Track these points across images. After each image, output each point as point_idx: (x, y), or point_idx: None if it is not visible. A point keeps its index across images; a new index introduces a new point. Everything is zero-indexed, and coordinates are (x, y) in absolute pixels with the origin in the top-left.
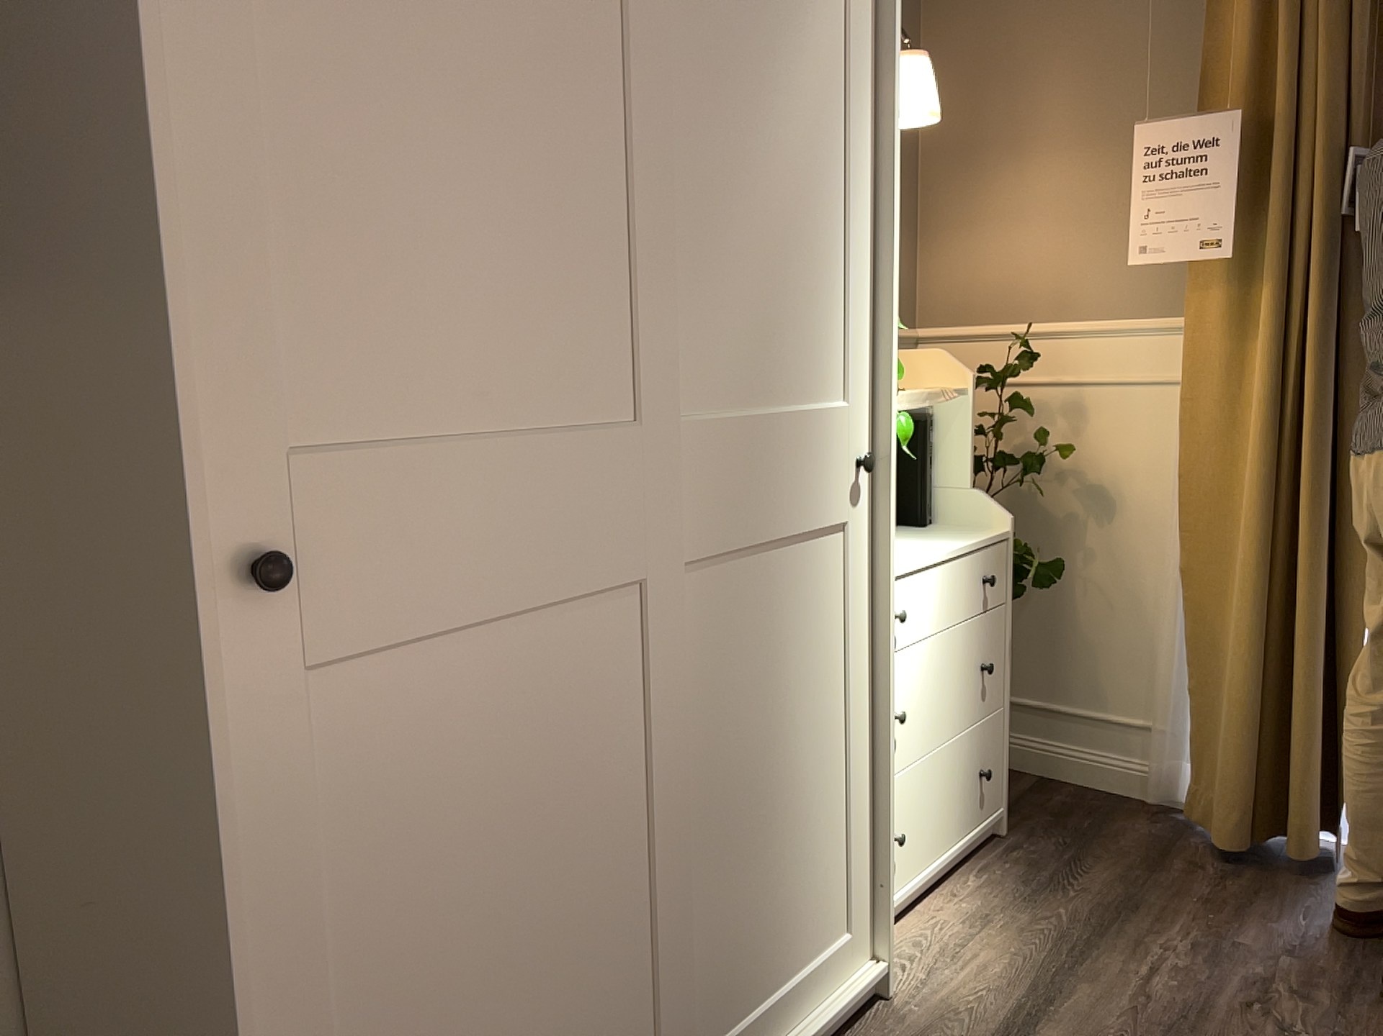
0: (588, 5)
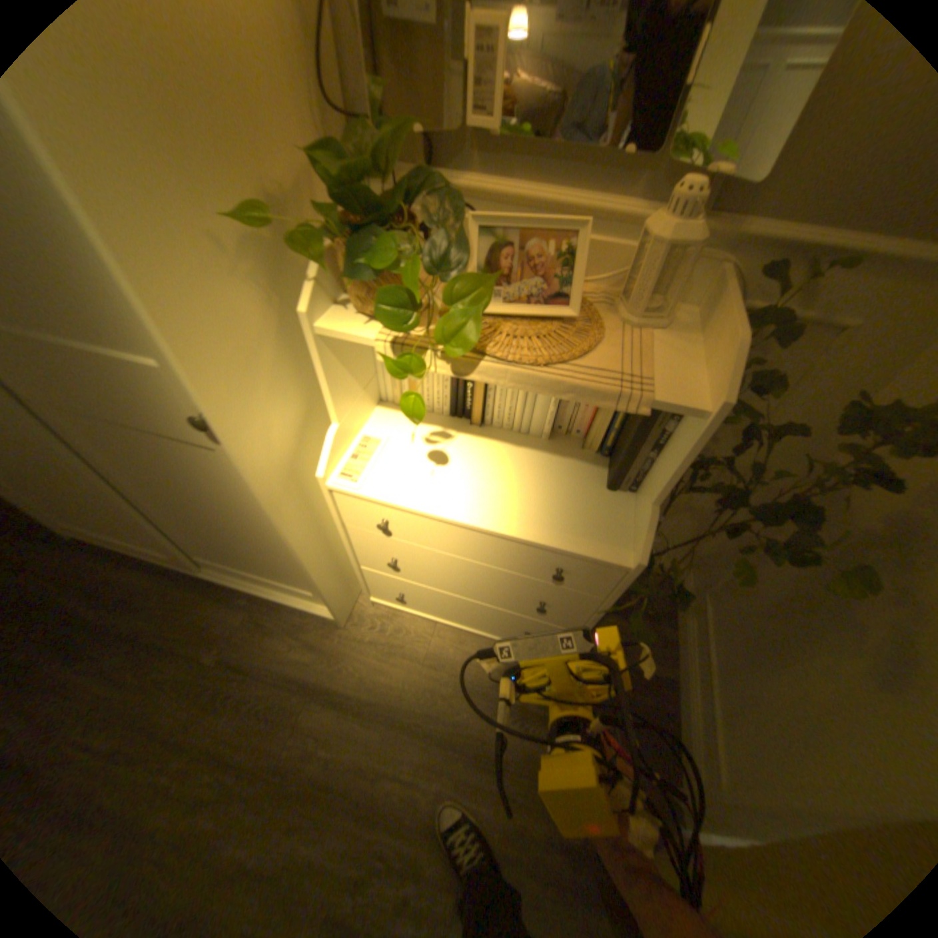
0: None
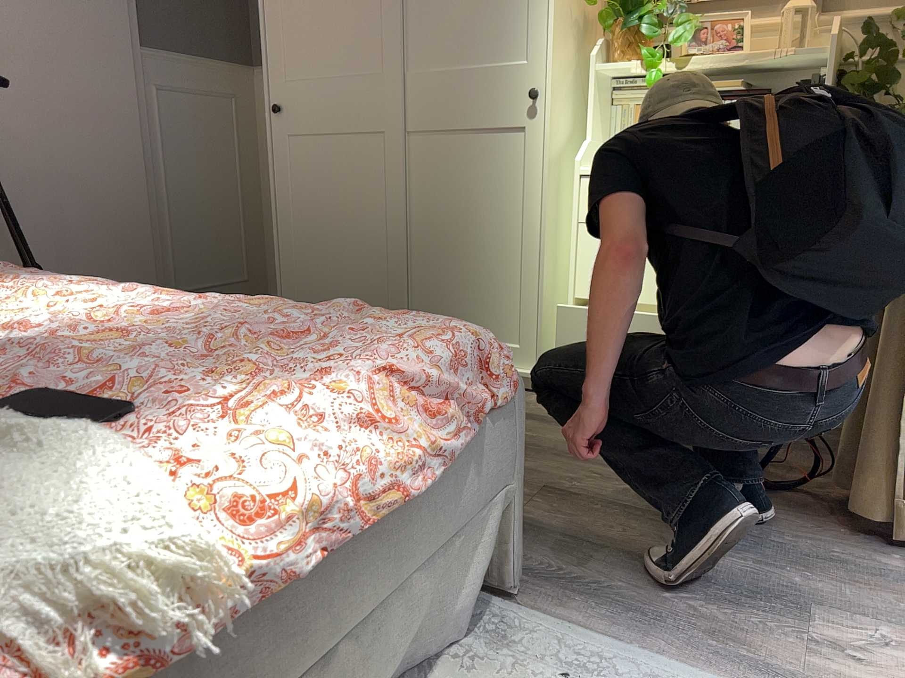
0: None
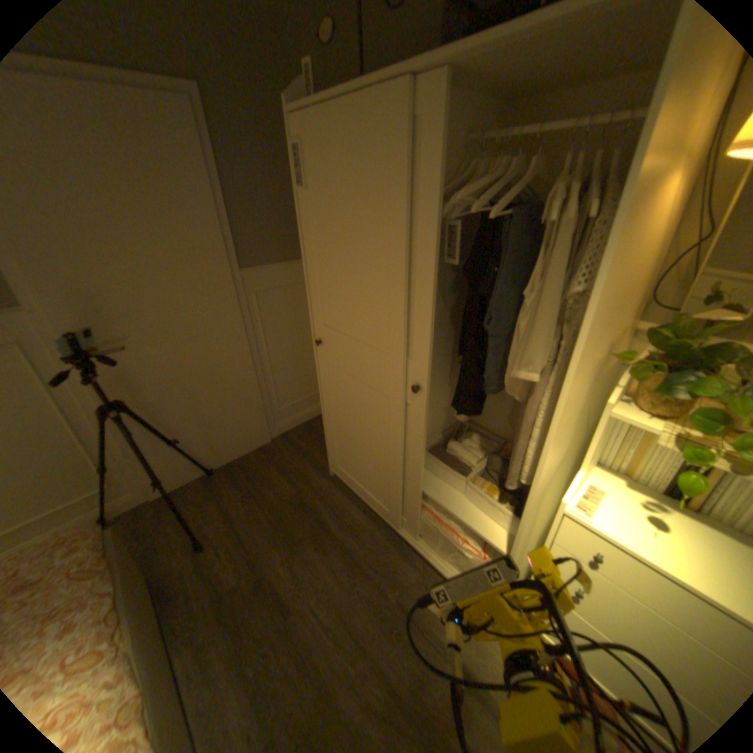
0: (377, 222)
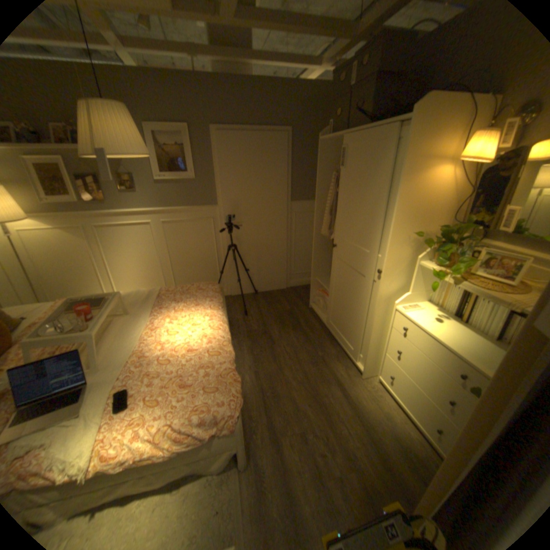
0: (342, 181)
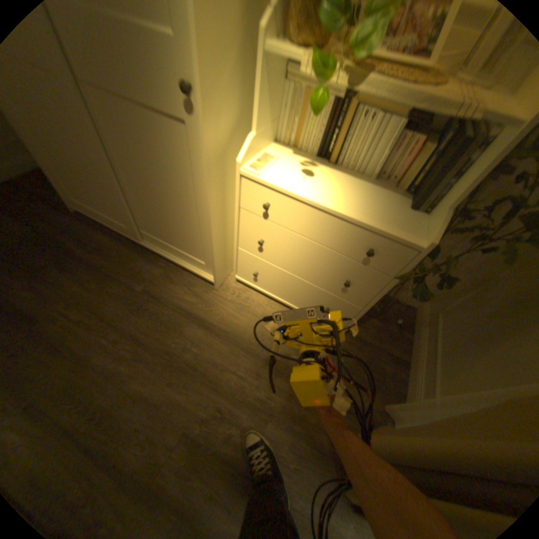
0: None
